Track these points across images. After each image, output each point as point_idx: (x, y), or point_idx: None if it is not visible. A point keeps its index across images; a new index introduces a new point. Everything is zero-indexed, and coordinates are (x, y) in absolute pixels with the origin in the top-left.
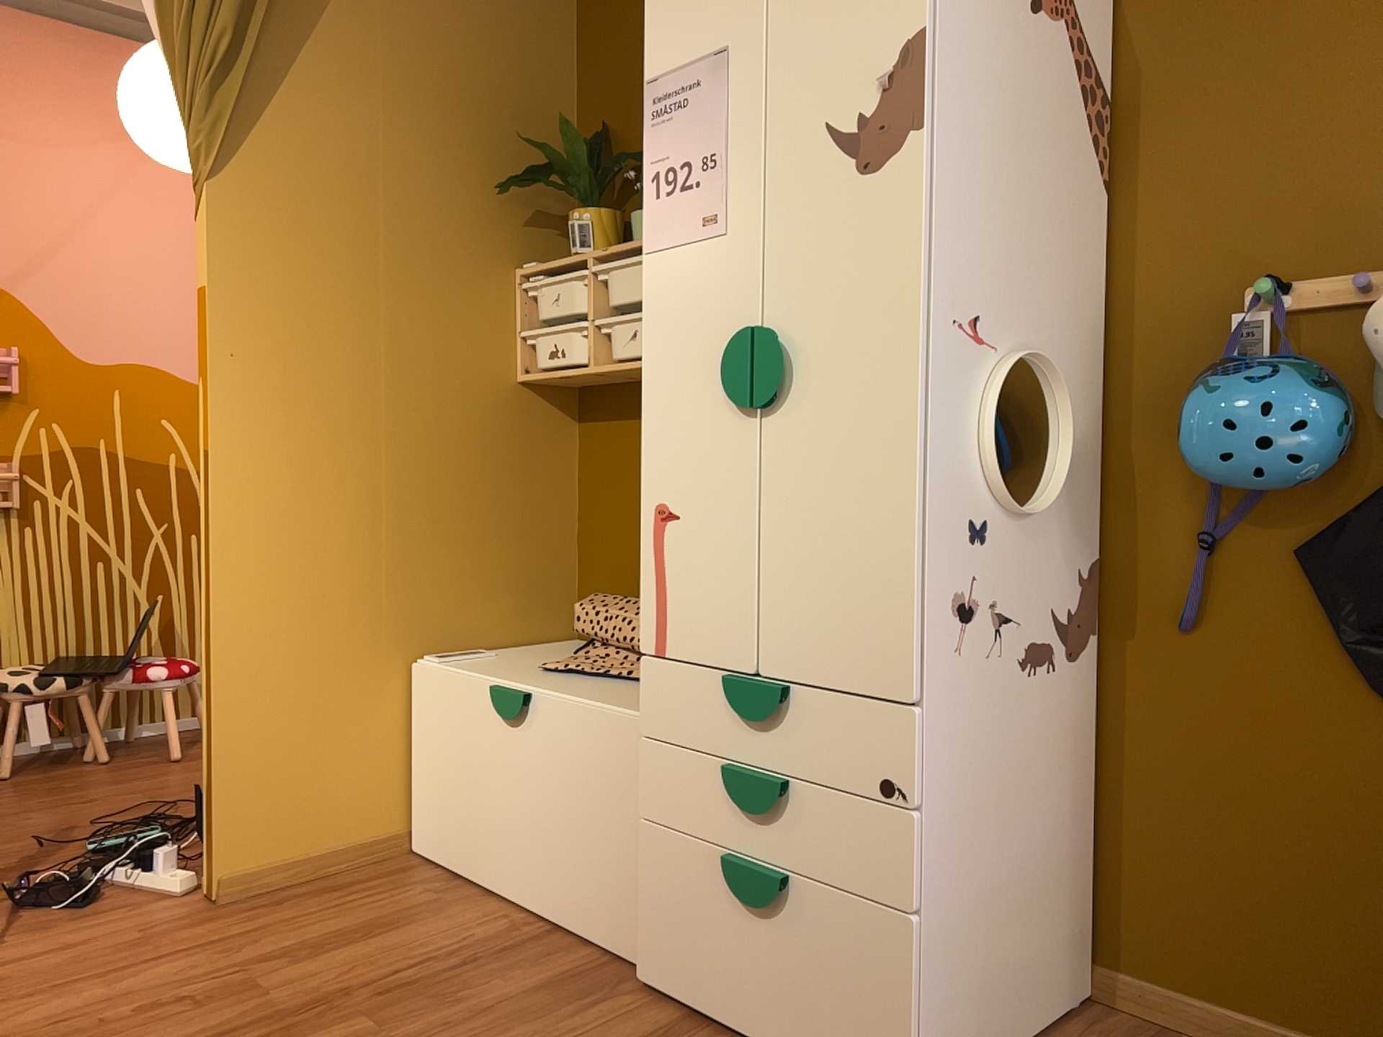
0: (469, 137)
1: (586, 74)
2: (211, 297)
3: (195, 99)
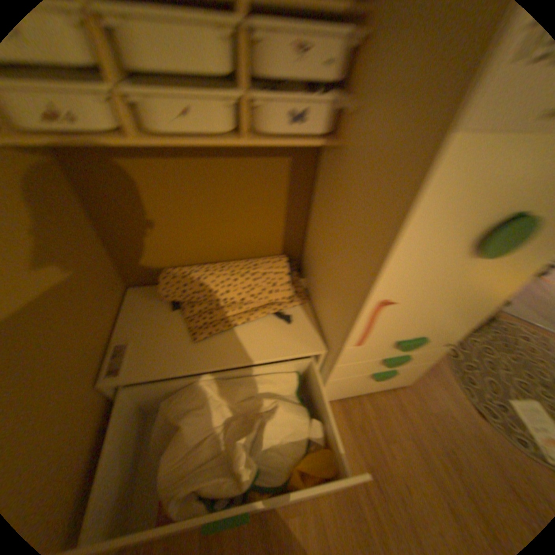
0: None
1: None
2: None
3: None
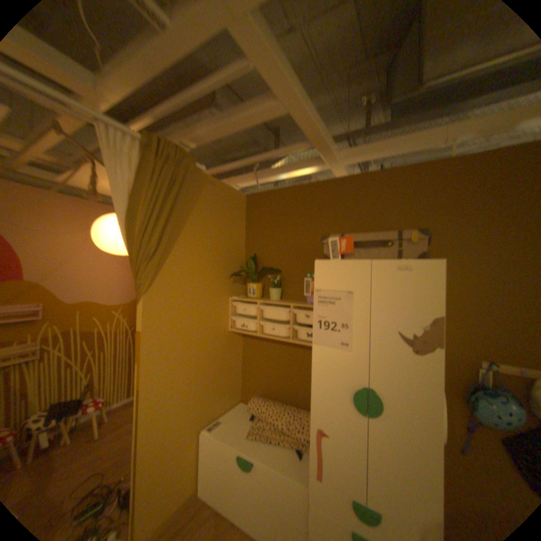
0: (219, 261)
1: (248, 238)
2: (142, 336)
3: (139, 267)
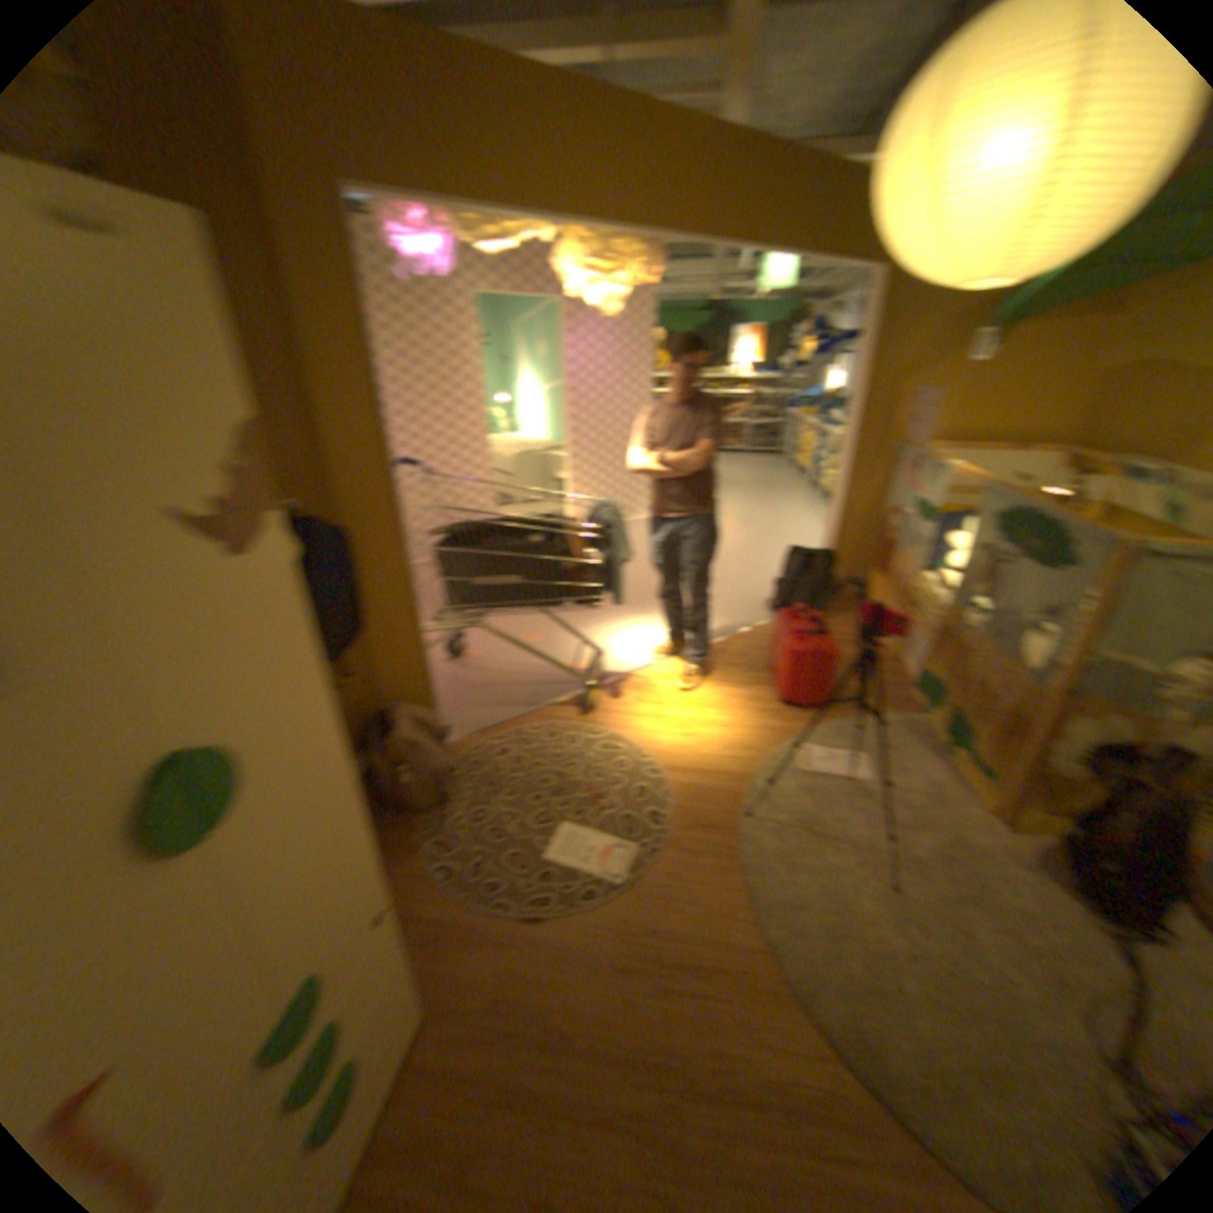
0: None
1: None
2: None
3: None
